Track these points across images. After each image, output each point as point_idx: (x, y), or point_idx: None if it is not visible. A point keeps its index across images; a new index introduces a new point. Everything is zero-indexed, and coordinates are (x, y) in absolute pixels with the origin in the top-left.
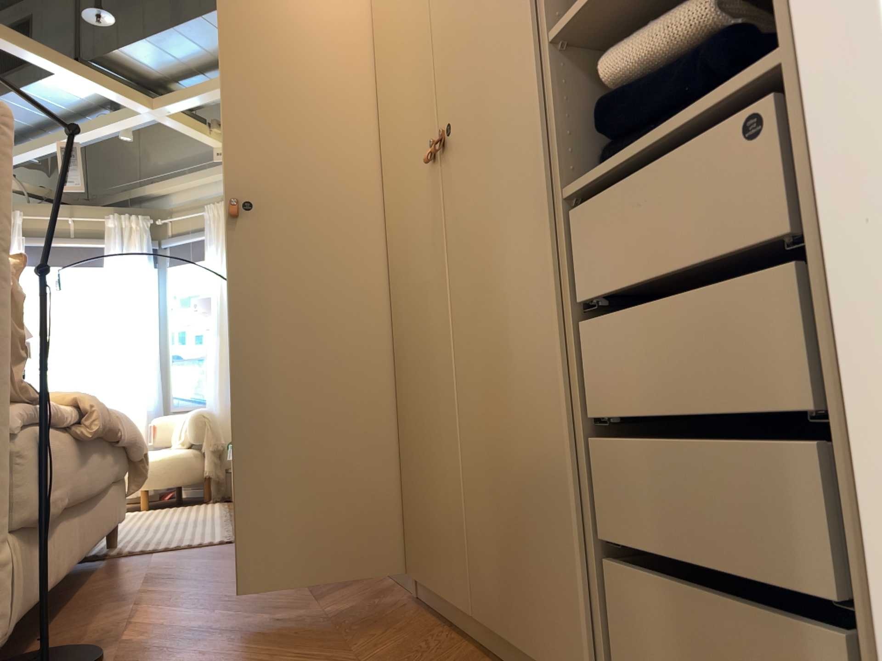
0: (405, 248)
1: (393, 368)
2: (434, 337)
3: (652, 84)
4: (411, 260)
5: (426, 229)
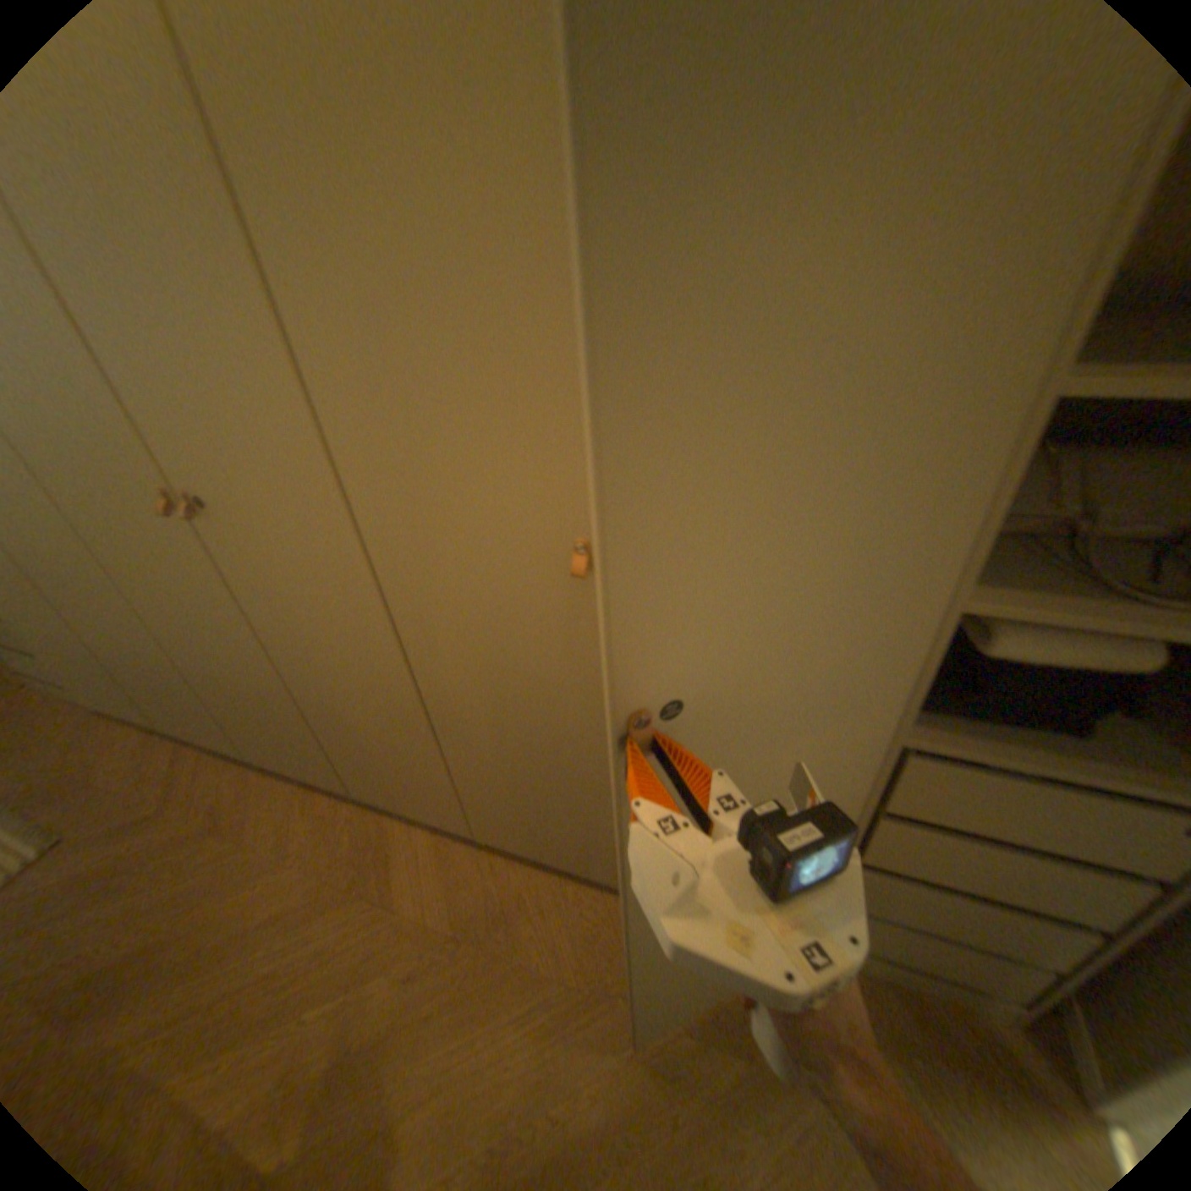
0: (449, 615)
1: (412, 711)
2: (557, 735)
3: (1075, 691)
4: (476, 638)
5: (540, 631)
